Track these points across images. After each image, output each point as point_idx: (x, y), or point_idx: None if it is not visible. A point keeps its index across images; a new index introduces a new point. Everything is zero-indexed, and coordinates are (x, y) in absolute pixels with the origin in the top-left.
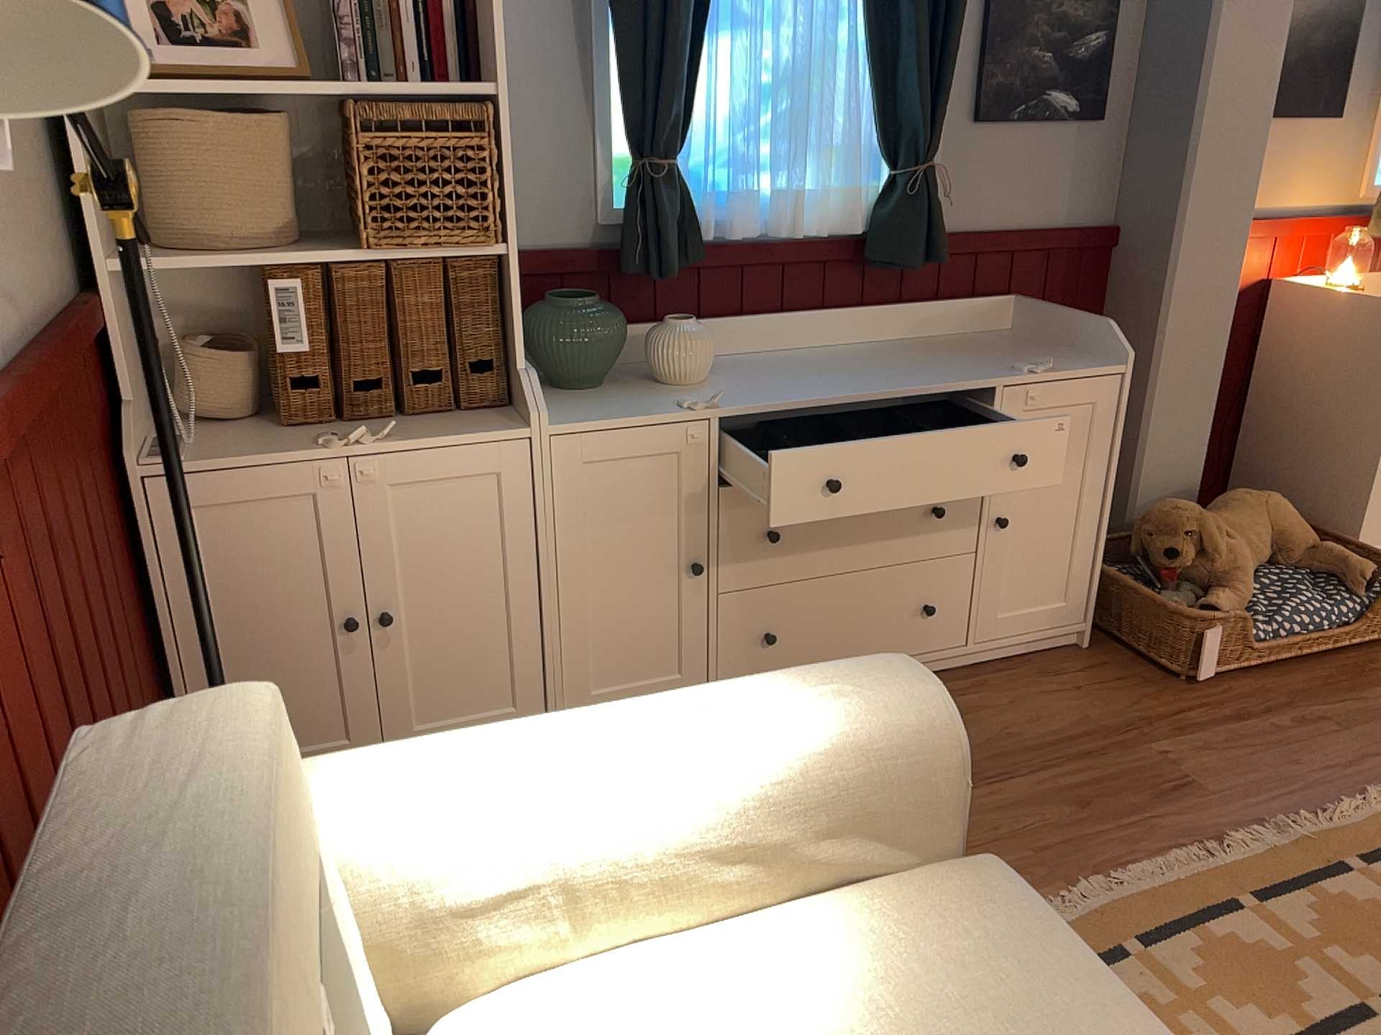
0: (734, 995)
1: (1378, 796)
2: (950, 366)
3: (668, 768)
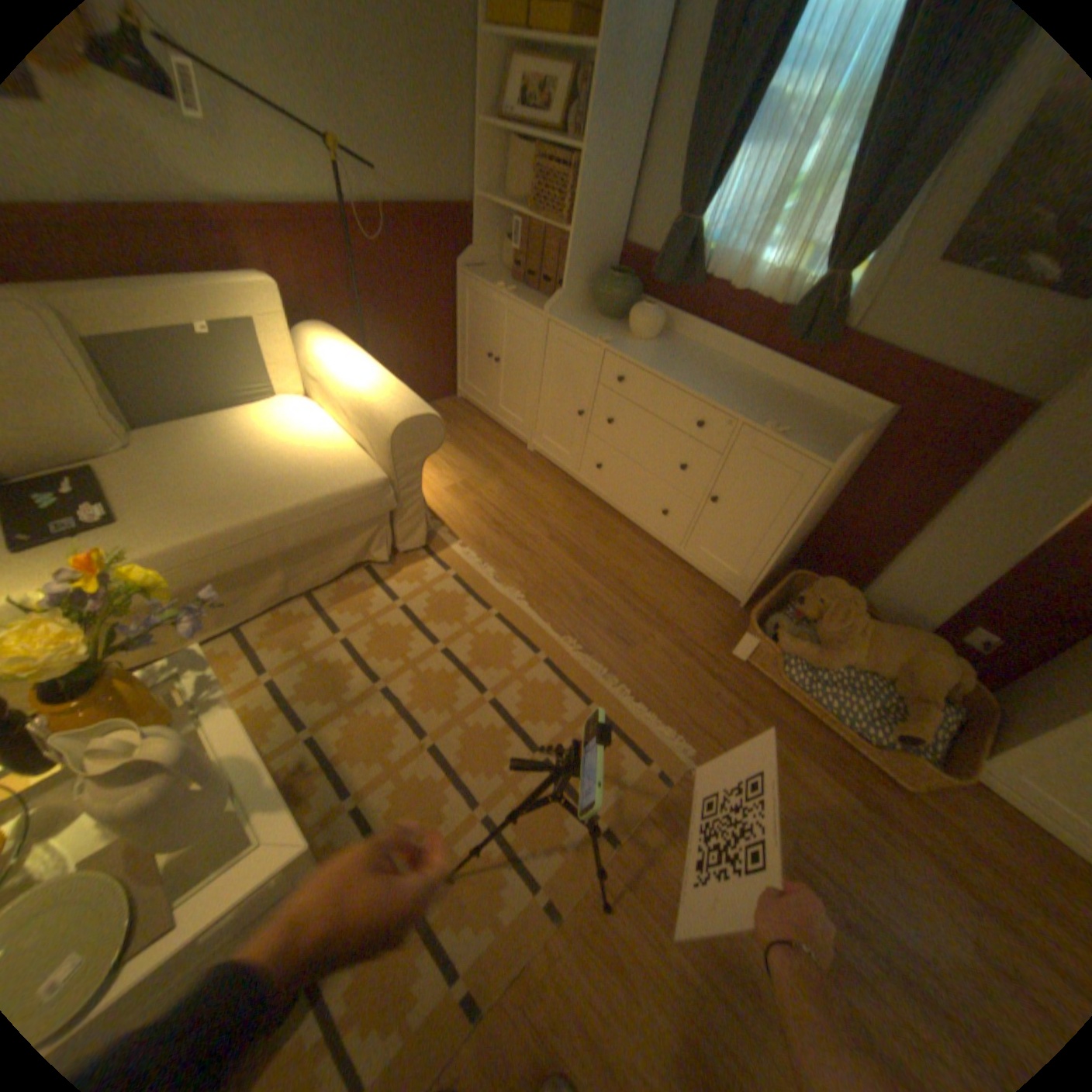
0: (311, 433)
1: (667, 734)
2: (749, 404)
3: (348, 380)
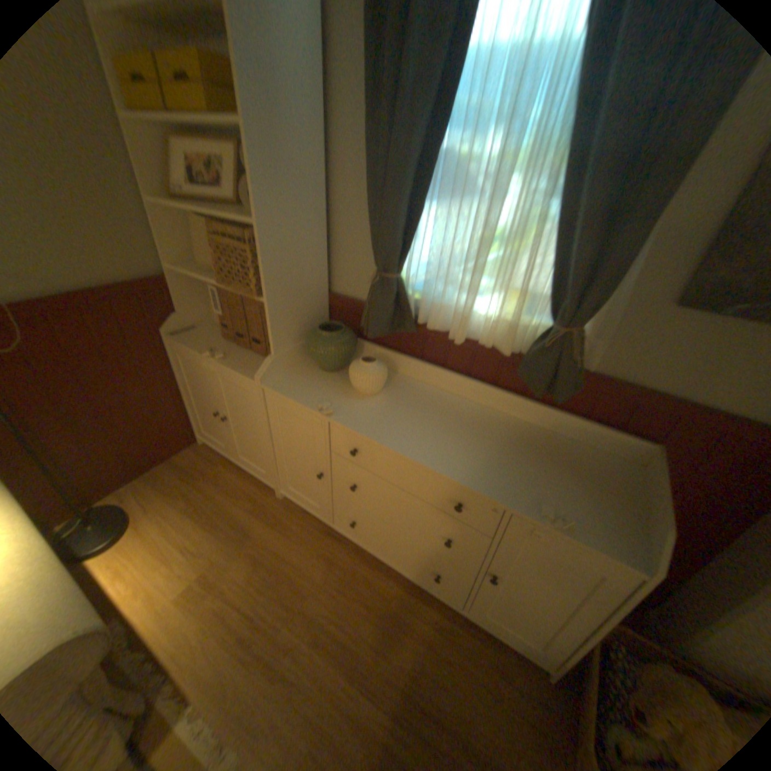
0: None
1: None
2: (508, 472)
3: None
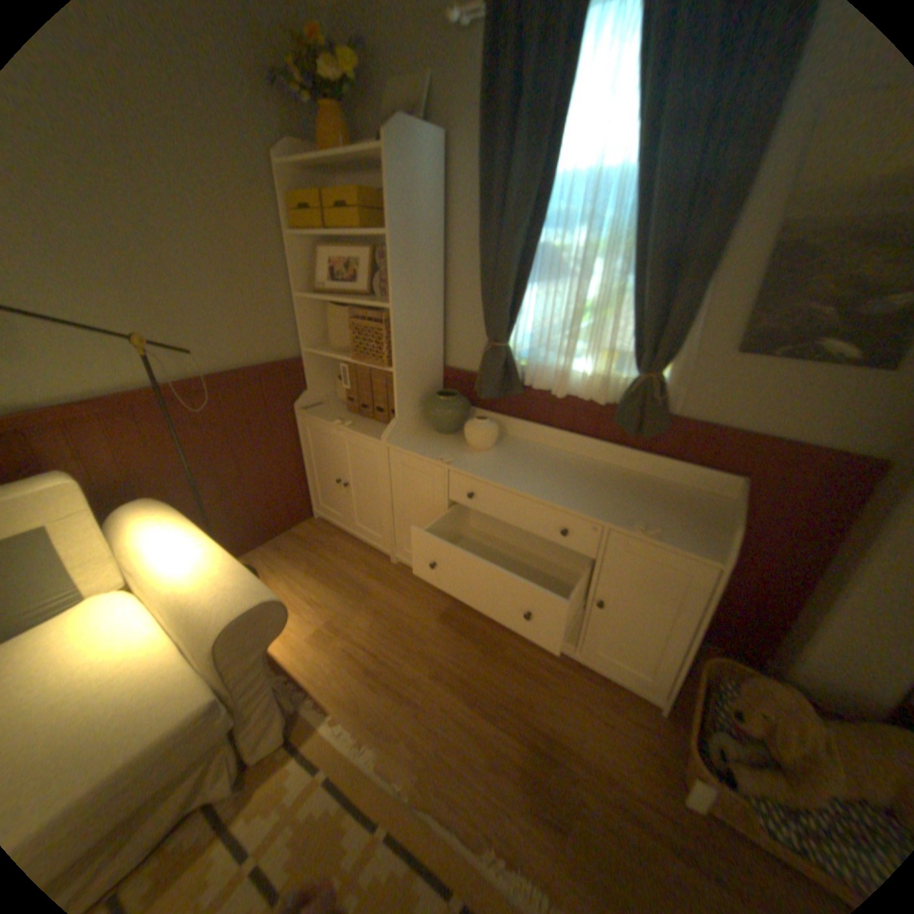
0: (117, 649)
1: None
2: (606, 501)
3: (163, 573)
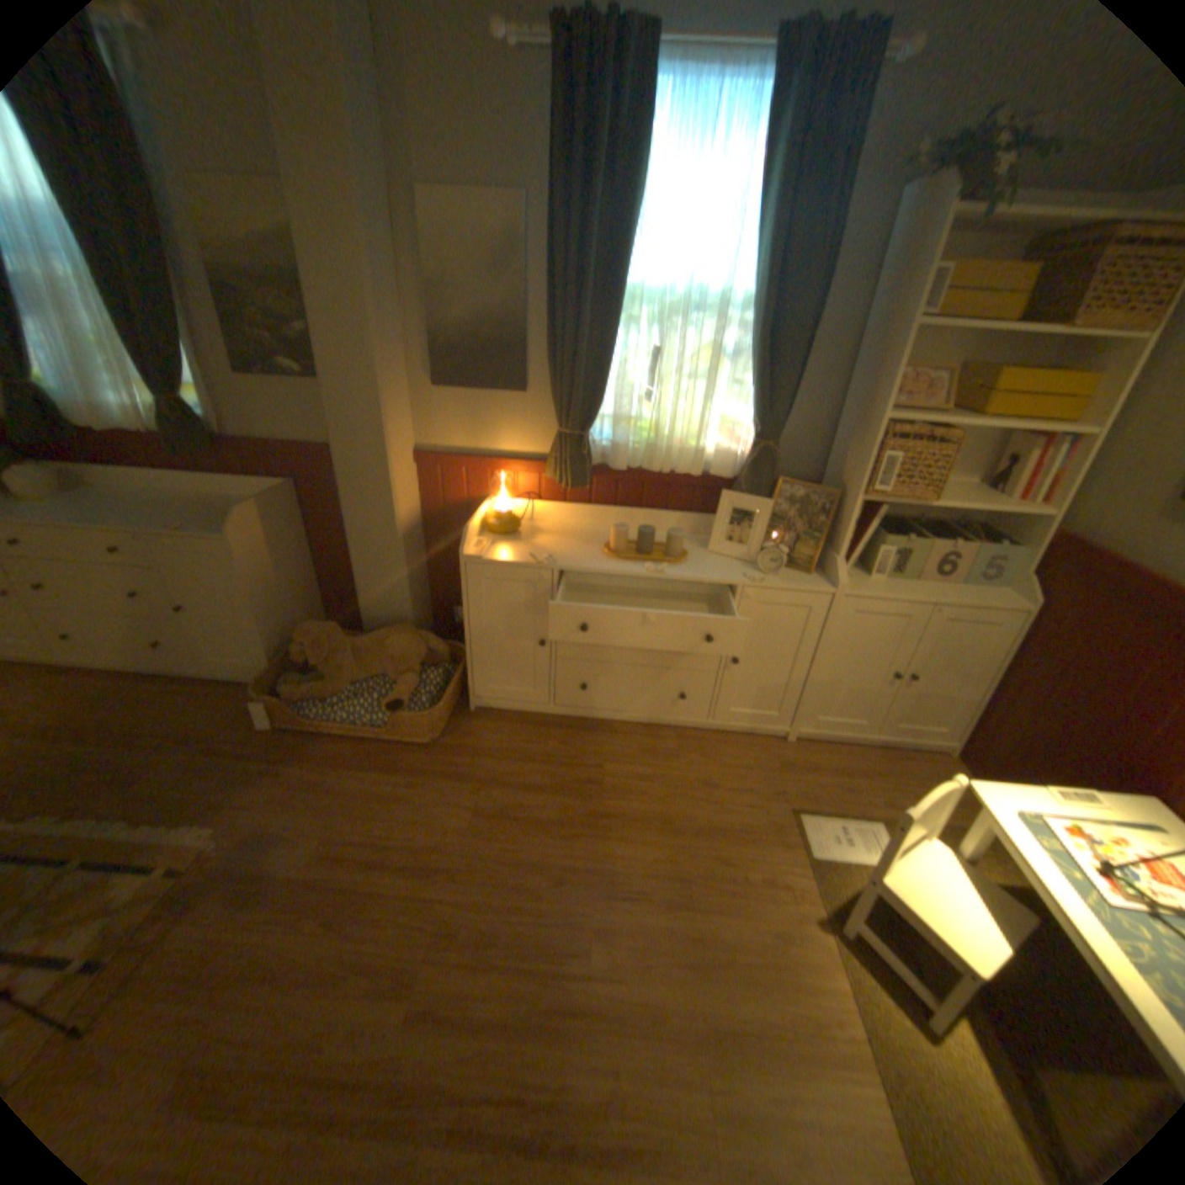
0: None
1: (176, 833)
2: (155, 517)
3: None
